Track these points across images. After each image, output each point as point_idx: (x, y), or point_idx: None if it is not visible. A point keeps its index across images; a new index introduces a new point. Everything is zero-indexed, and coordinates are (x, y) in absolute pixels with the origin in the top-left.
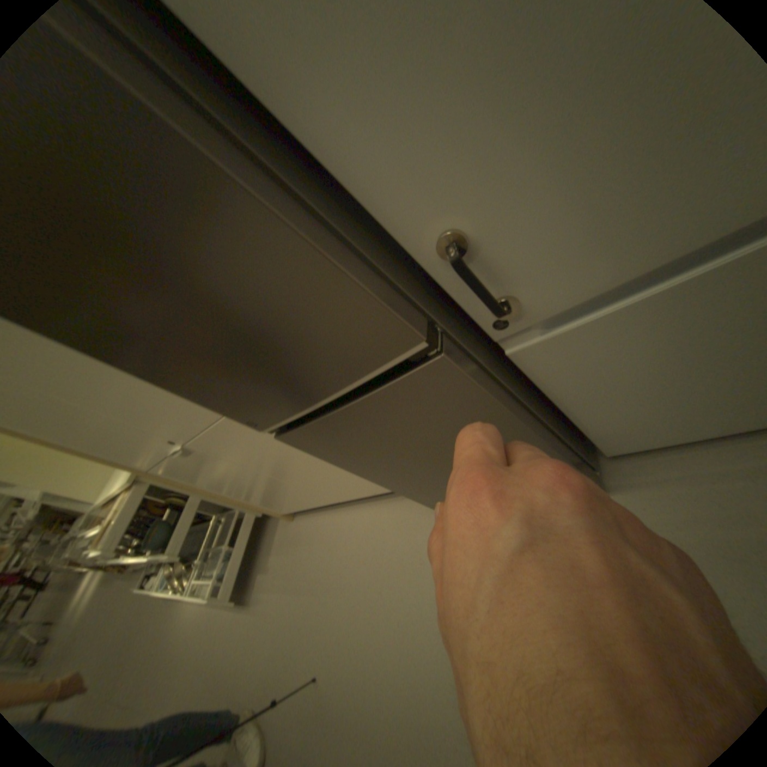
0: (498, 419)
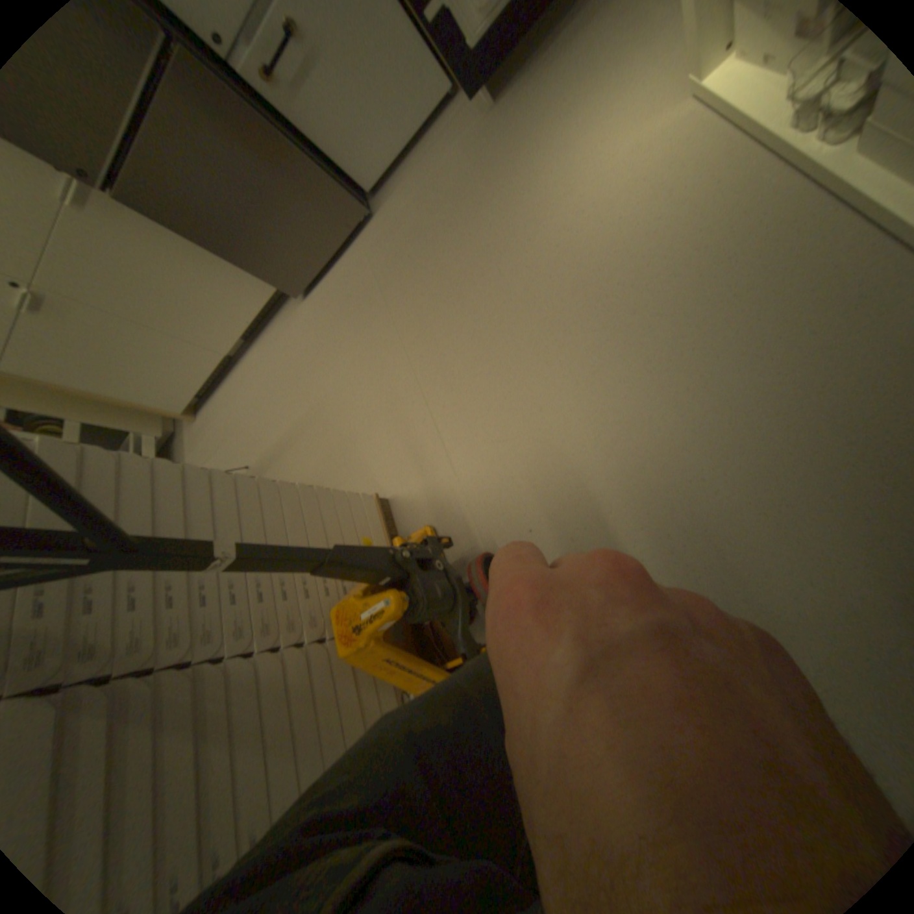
0: (253, 123)
